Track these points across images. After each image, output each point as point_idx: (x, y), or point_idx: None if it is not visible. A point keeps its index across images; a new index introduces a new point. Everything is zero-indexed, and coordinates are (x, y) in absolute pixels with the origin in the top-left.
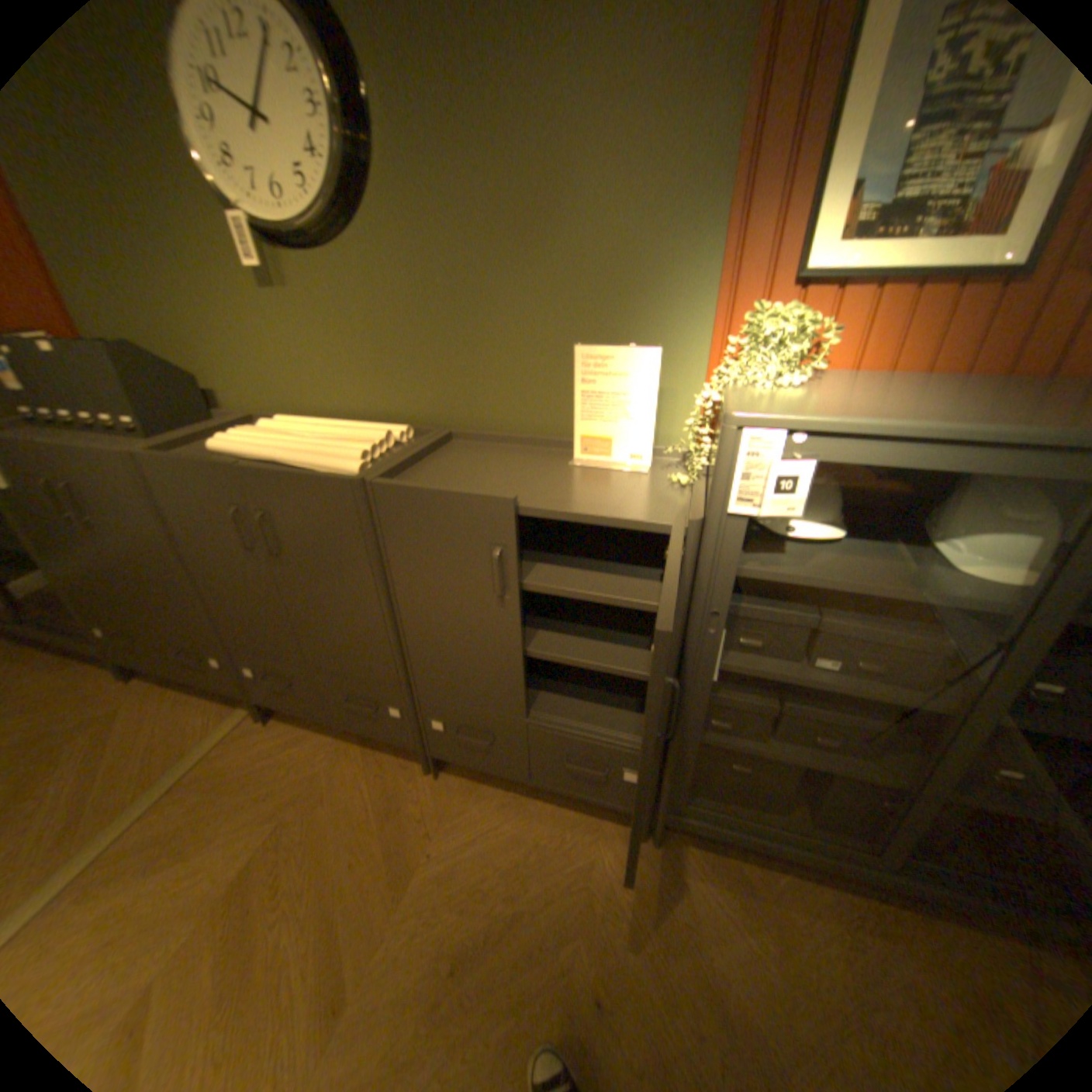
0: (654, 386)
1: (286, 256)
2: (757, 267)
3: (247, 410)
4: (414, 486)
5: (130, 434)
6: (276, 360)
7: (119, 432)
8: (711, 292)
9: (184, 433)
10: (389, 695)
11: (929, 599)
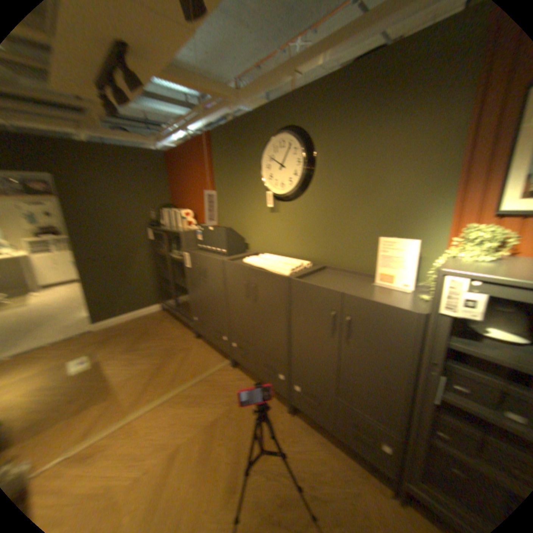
0: (416, 255)
1: (281, 203)
2: (473, 208)
3: (257, 250)
4: (306, 281)
5: (223, 254)
6: (270, 235)
7: (220, 254)
8: (449, 217)
9: (237, 256)
10: (281, 367)
11: None
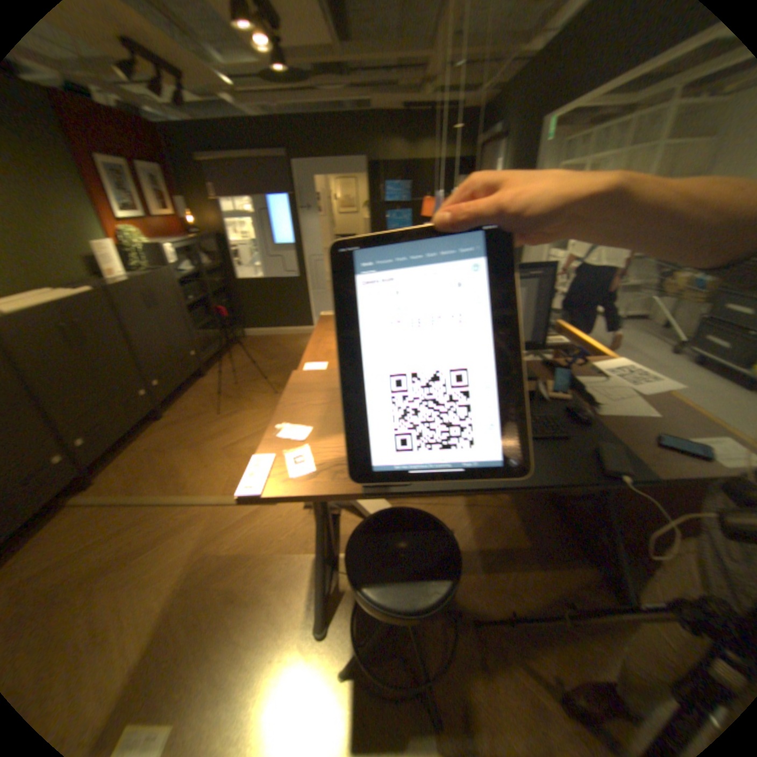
0: (112, 250)
1: None
2: (105, 218)
3: None
4: (116, 282)
5: None
6: None
7: None
8: (97, 225)
9: None
10: (135, 384)
11: (191, 273)
